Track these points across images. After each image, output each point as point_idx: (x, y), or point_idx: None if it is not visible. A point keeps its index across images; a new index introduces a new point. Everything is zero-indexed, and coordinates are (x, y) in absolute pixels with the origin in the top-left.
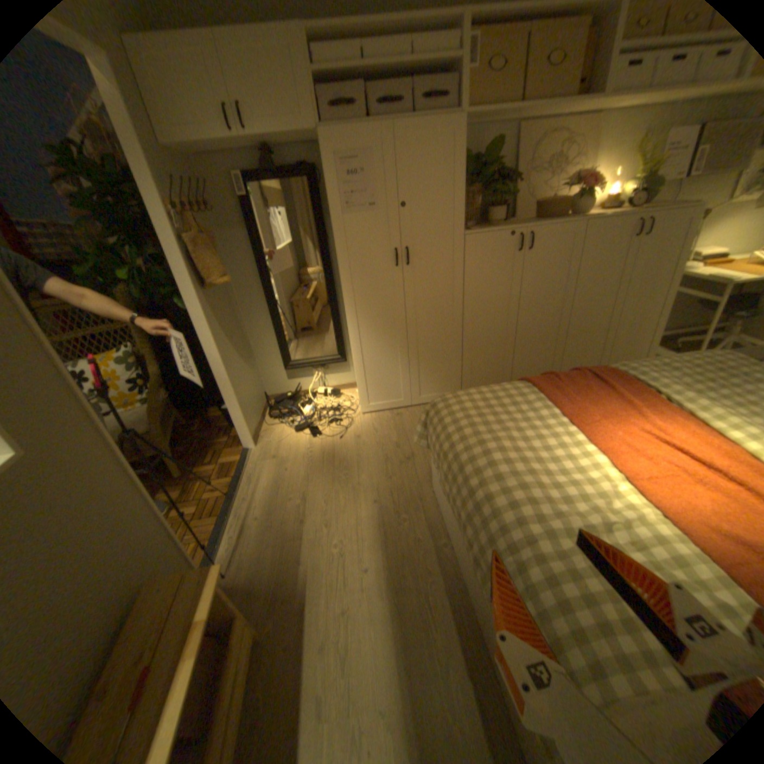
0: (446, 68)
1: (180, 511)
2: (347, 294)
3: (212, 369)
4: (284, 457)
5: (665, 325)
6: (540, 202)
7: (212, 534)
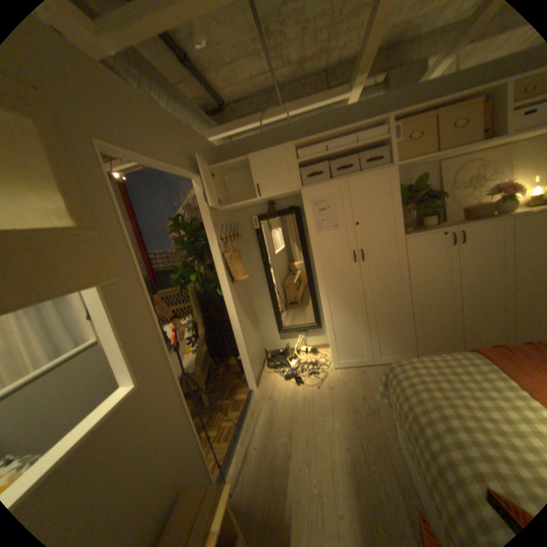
0: (380, 144)
1: (206, 434)
2: (320, 282)
3: (233, 333)
4: (276, 400)
5: None
6: (466, 209)
7: (225, 457)
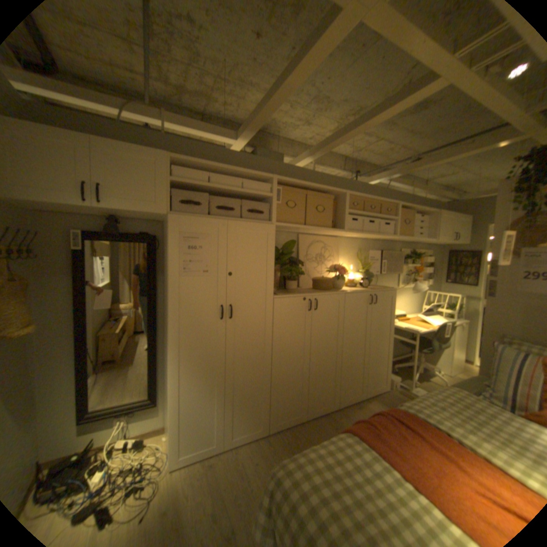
0: (260, 199)
1: None
2: (172, 342)
3: None
4: None
5: (391, 359)
6: (315, 279)
7: None
